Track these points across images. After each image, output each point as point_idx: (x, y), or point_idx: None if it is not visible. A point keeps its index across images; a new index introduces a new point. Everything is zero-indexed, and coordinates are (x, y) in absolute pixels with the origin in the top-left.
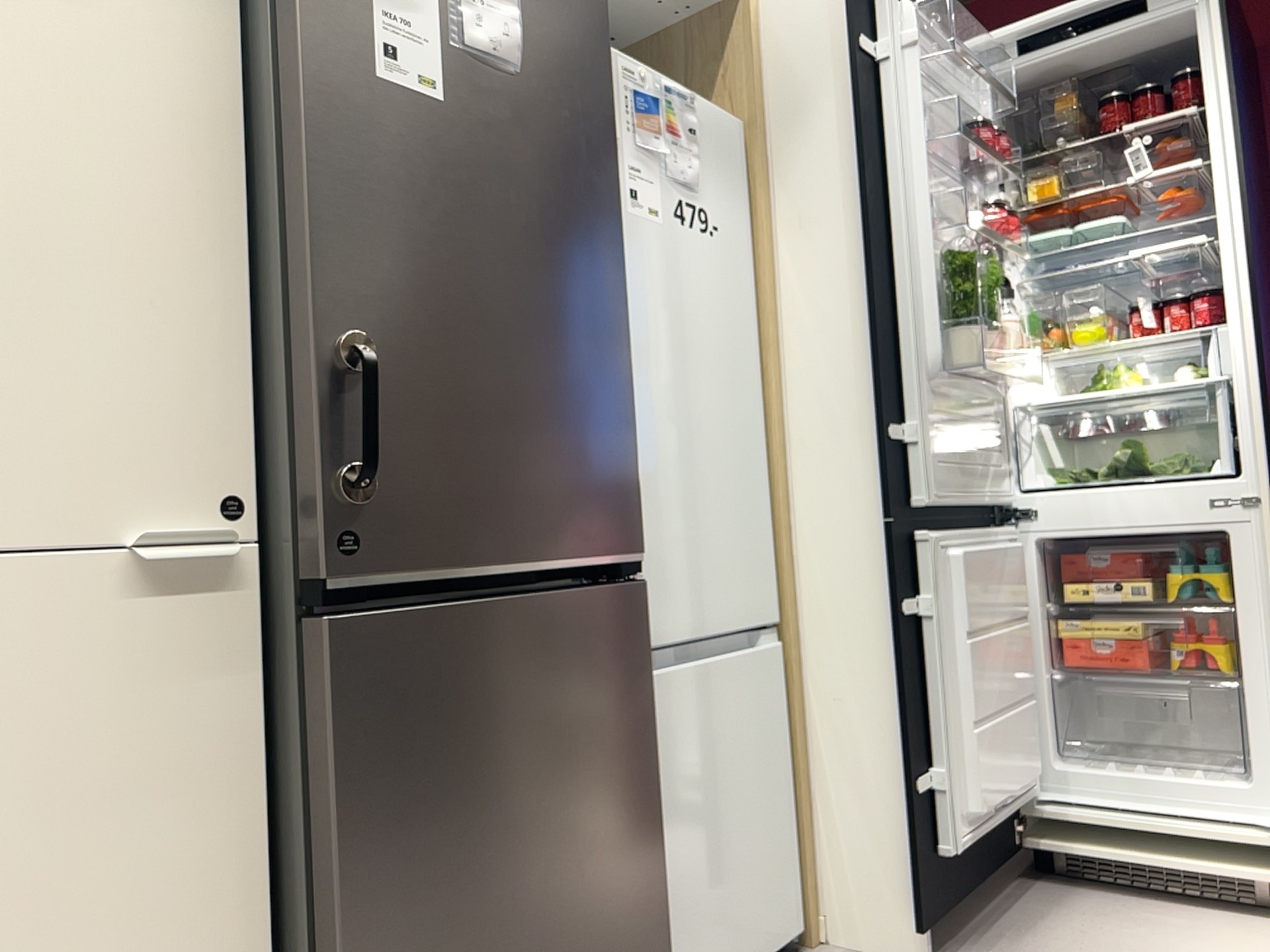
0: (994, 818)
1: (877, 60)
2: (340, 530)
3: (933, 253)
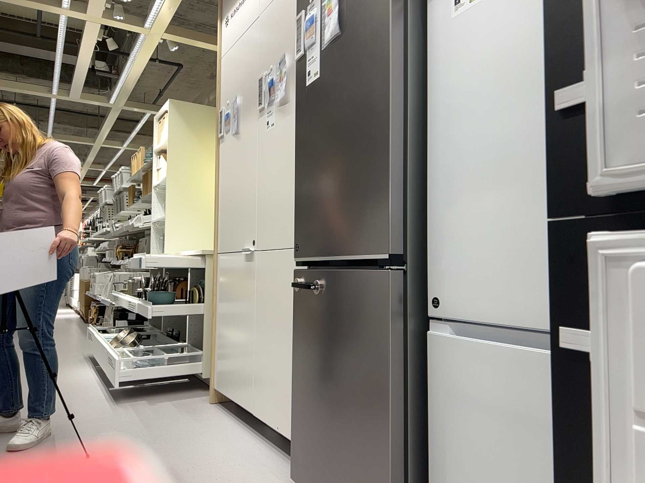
0: None
1: None
2: (297, 243)
3: None
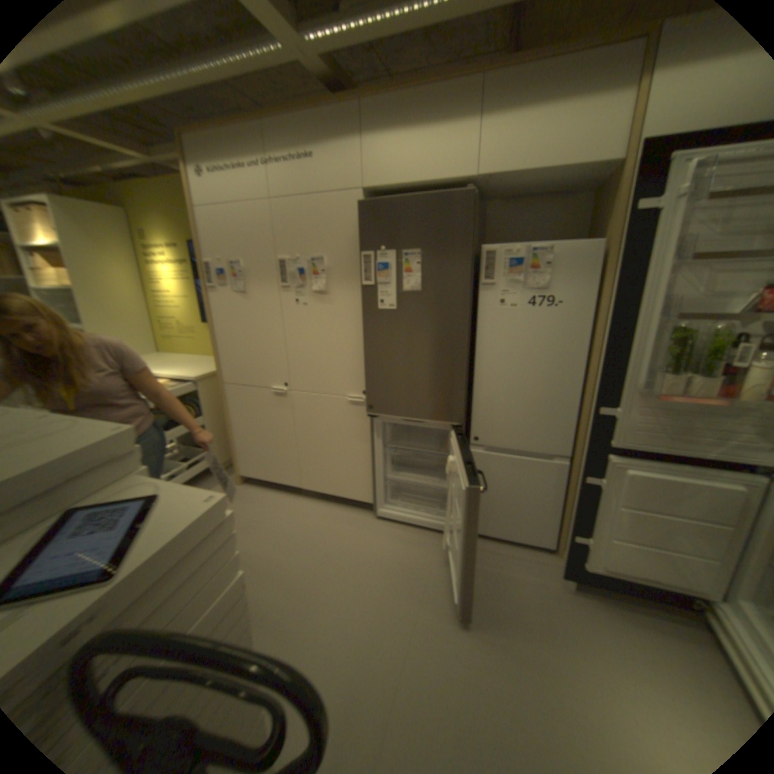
0: (635, 580)
1: (658, 209)
2: (371, 404)
3: (679, 323)
